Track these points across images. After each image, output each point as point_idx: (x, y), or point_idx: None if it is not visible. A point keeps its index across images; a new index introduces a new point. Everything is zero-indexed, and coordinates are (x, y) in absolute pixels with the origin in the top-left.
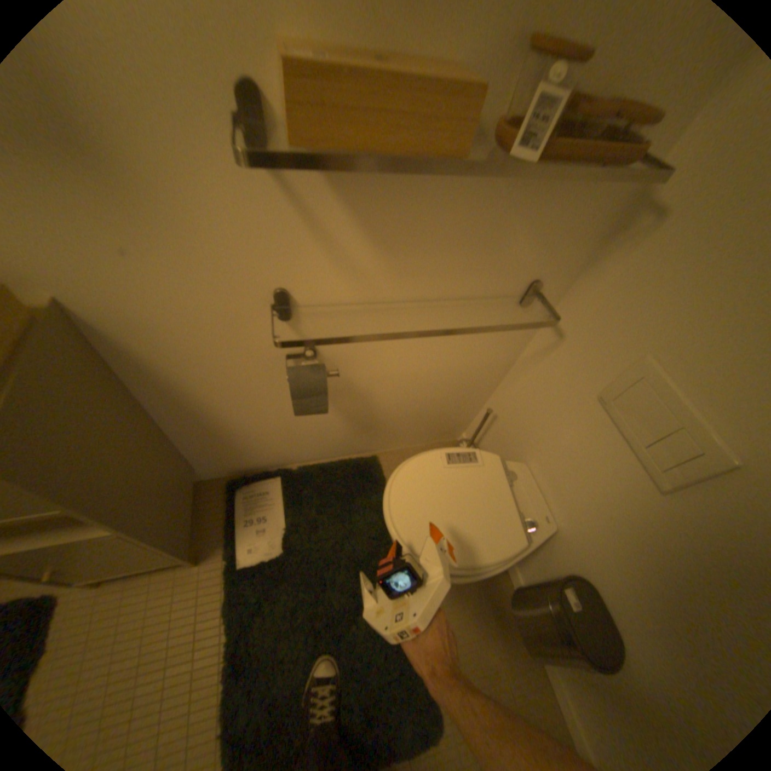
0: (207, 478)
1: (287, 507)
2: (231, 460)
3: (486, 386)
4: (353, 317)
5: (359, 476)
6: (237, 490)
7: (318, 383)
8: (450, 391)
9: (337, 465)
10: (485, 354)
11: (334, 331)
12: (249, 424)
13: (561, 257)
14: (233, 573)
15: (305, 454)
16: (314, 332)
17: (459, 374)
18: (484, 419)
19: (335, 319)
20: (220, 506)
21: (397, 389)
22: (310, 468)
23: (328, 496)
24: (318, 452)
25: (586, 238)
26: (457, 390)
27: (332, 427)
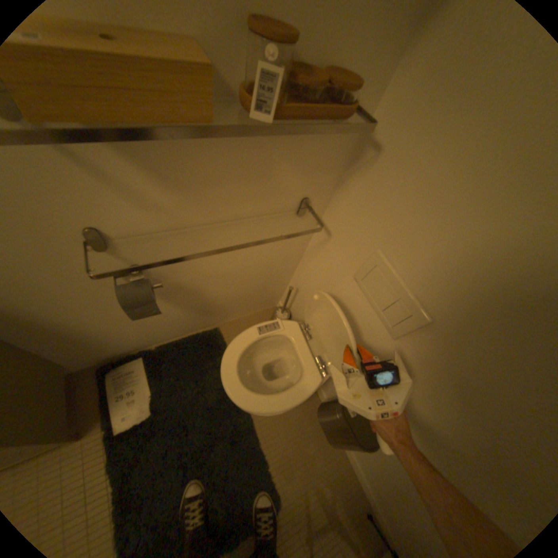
0: (78, 370)
1: (150, 380)
2: (95, 354)
3: (287, 270)
4: (165, 240)
5: (205, 346)
6: (106, 374)
7: (144, 296)
8: (261, 277)
9: (187, 340)
10: (281, 250)
11: (152, 252)
12: (101, 327)
13: (319, 180)
14: (110, 440)
15: (159, 337)
16: (135, 255)
17: (265, 266)
18: (288, 294)
19: (150, 243)
20: (93, 390)
21: (220, 283)
22: (165, 346)
23: (182, 365)
24: (170, 334)
25: (334, 166)
26: (266, 276)
27: (175, 316)
